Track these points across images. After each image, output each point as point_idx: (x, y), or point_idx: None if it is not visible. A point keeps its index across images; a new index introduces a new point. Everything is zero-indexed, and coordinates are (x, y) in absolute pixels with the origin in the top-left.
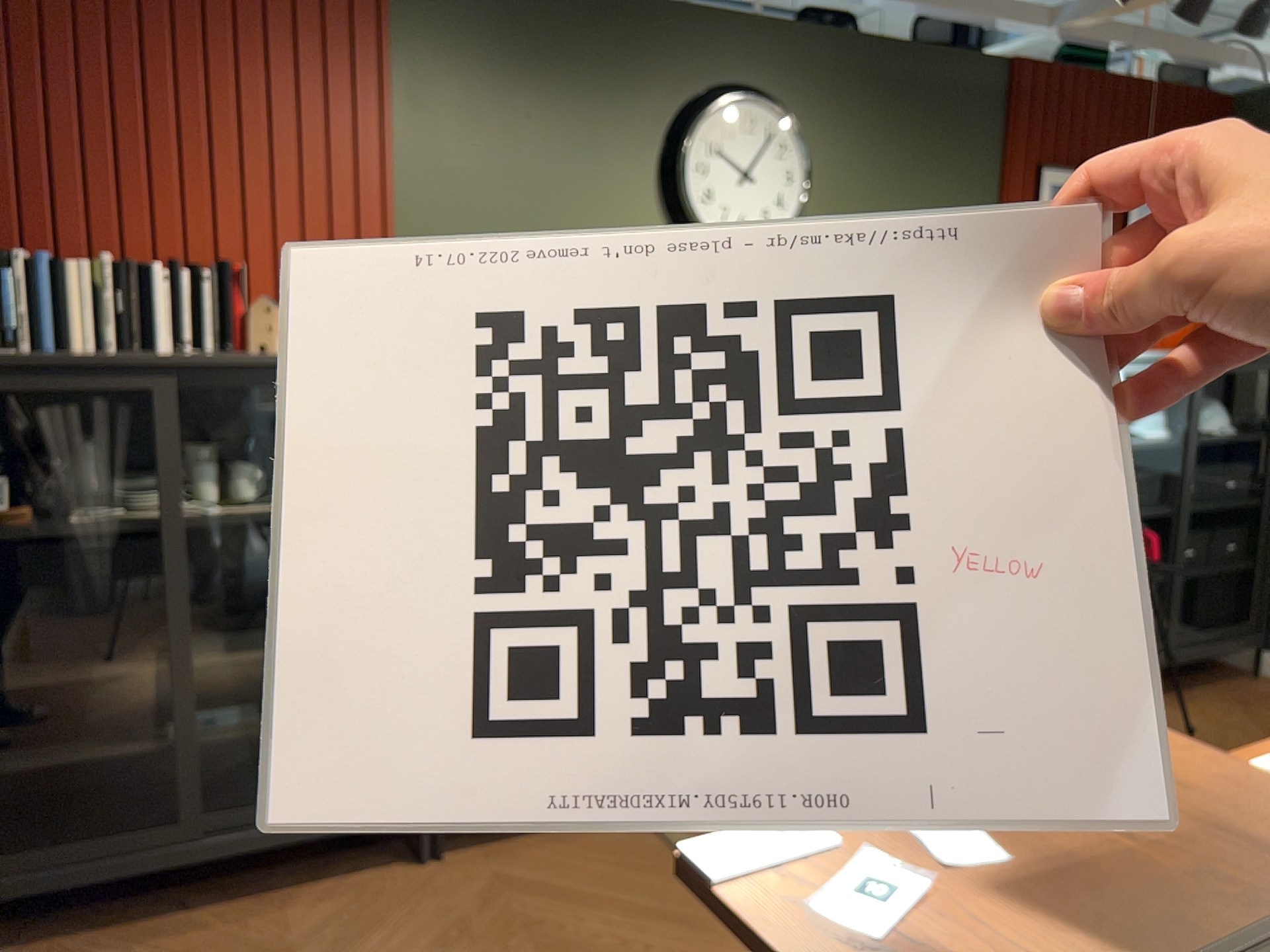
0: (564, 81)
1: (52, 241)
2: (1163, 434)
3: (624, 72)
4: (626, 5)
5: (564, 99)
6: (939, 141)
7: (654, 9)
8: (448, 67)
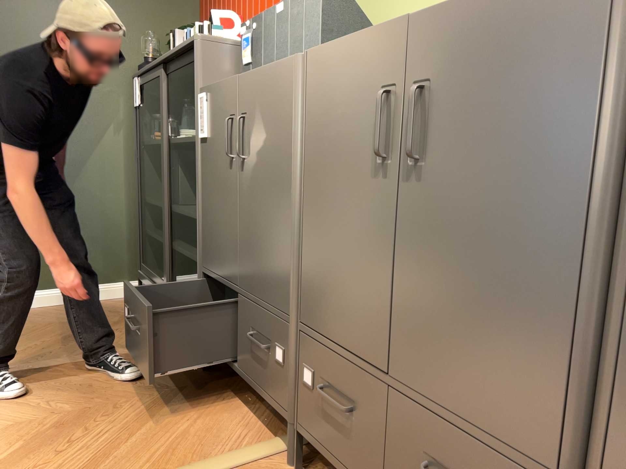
0: None
1: None
2: None
3: None
4: None
5: None
6: None
7: None
8: None
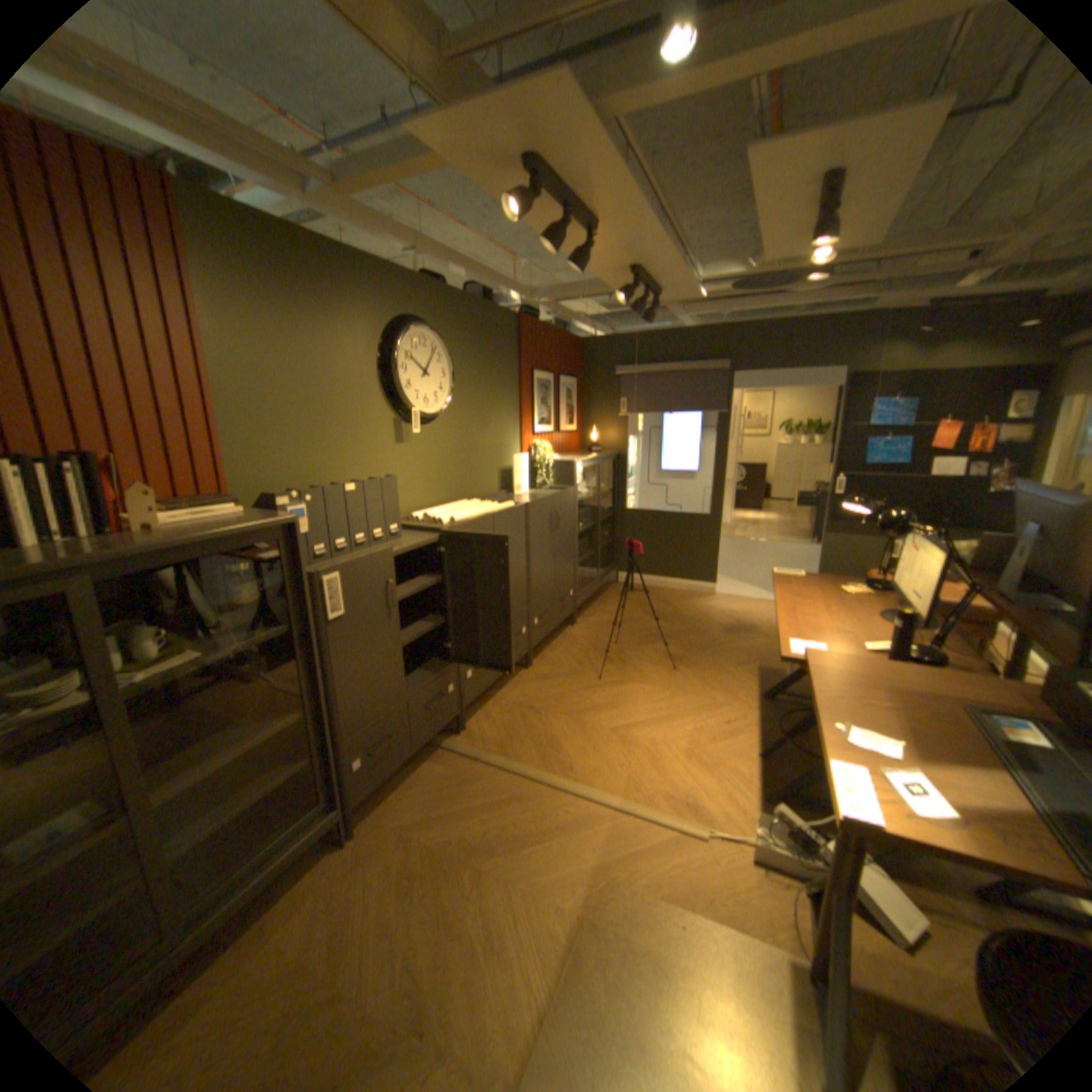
0: (317, 302)
1: None
2: (586, 491)
3: (352, 300)
4: (348, 253)
5: (318, 314)
6: (496, 355)
7: (364, 259)
8: (234, 281)
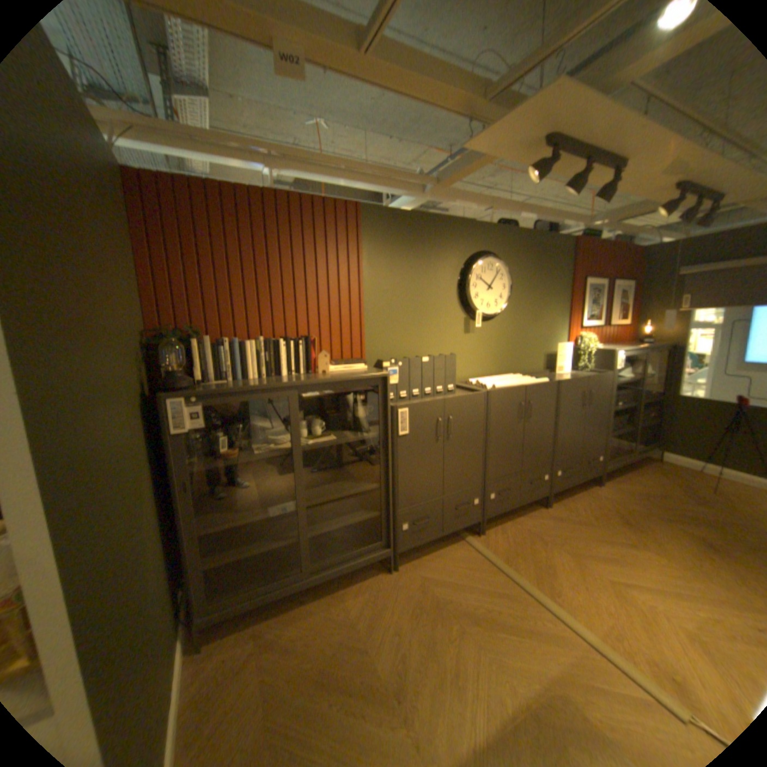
0: (424, 252)
1: (233, 330)
2: (631, 376)
3: (446, 247)
4: (446, 220)
5: (424, 259)
6: (552, 269)
7: (456, 222)
8: (382, 248)
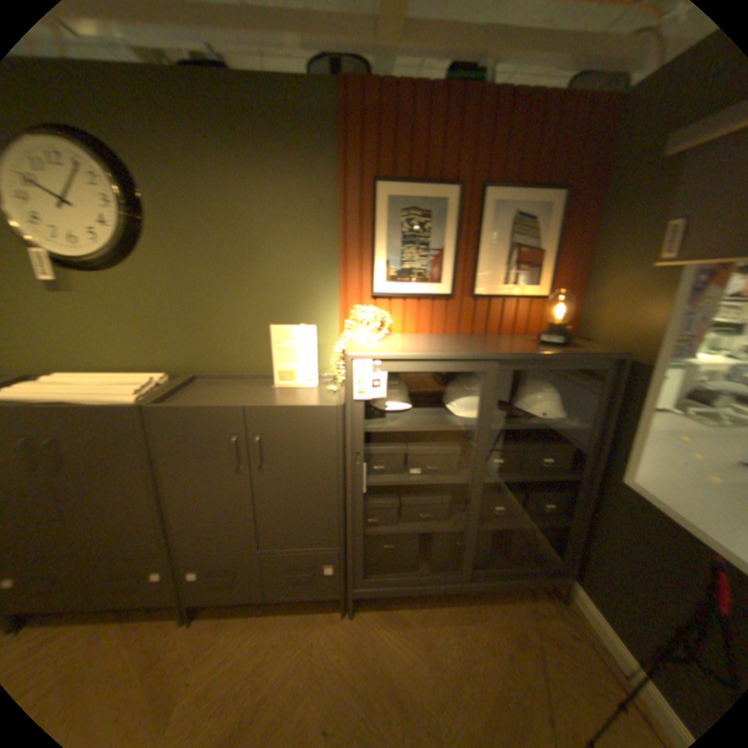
0: None
1: None
2: (469, 415)
3: None
4: None
5: None
6: (264, 163)
7: None
8: None
